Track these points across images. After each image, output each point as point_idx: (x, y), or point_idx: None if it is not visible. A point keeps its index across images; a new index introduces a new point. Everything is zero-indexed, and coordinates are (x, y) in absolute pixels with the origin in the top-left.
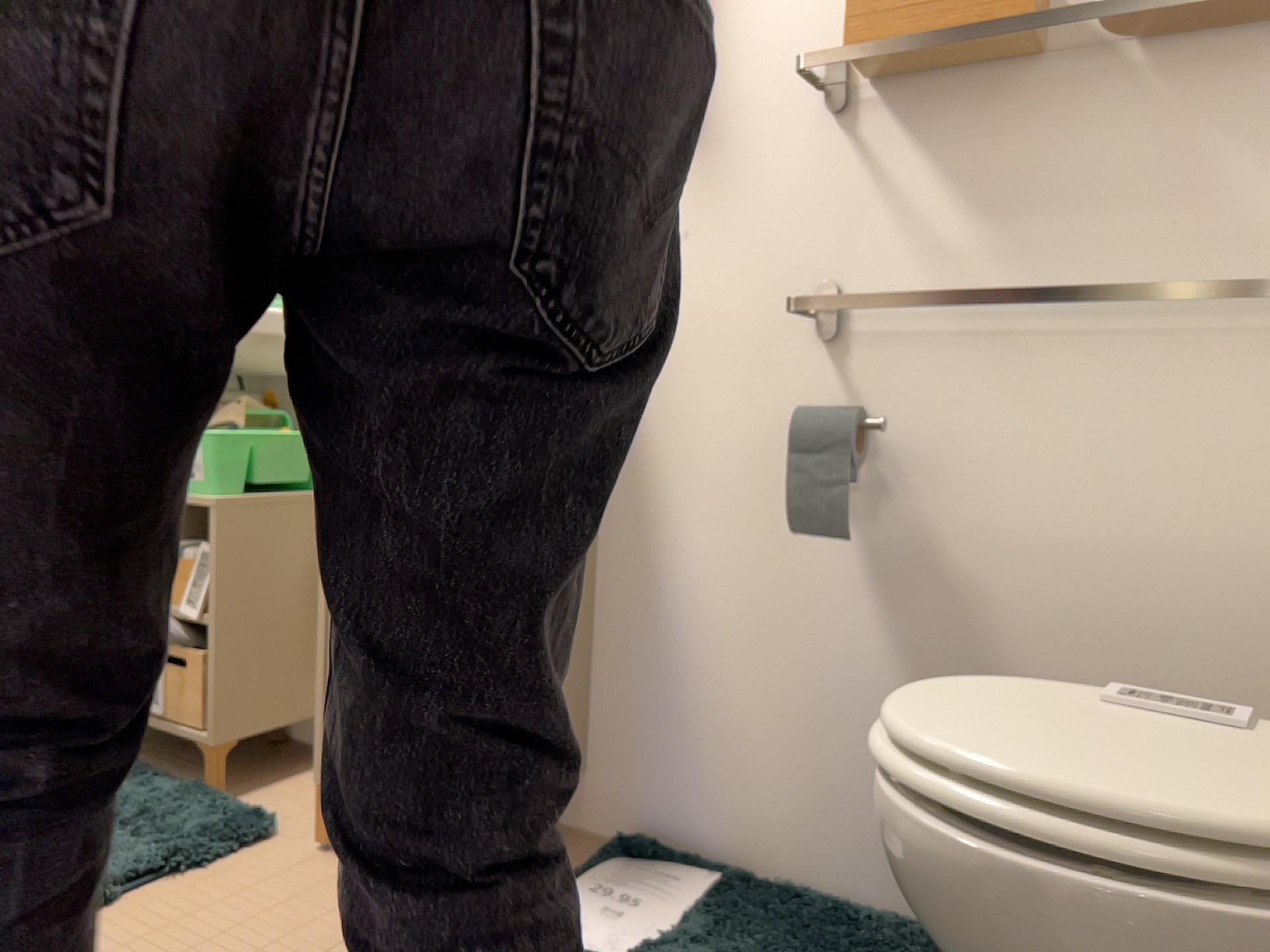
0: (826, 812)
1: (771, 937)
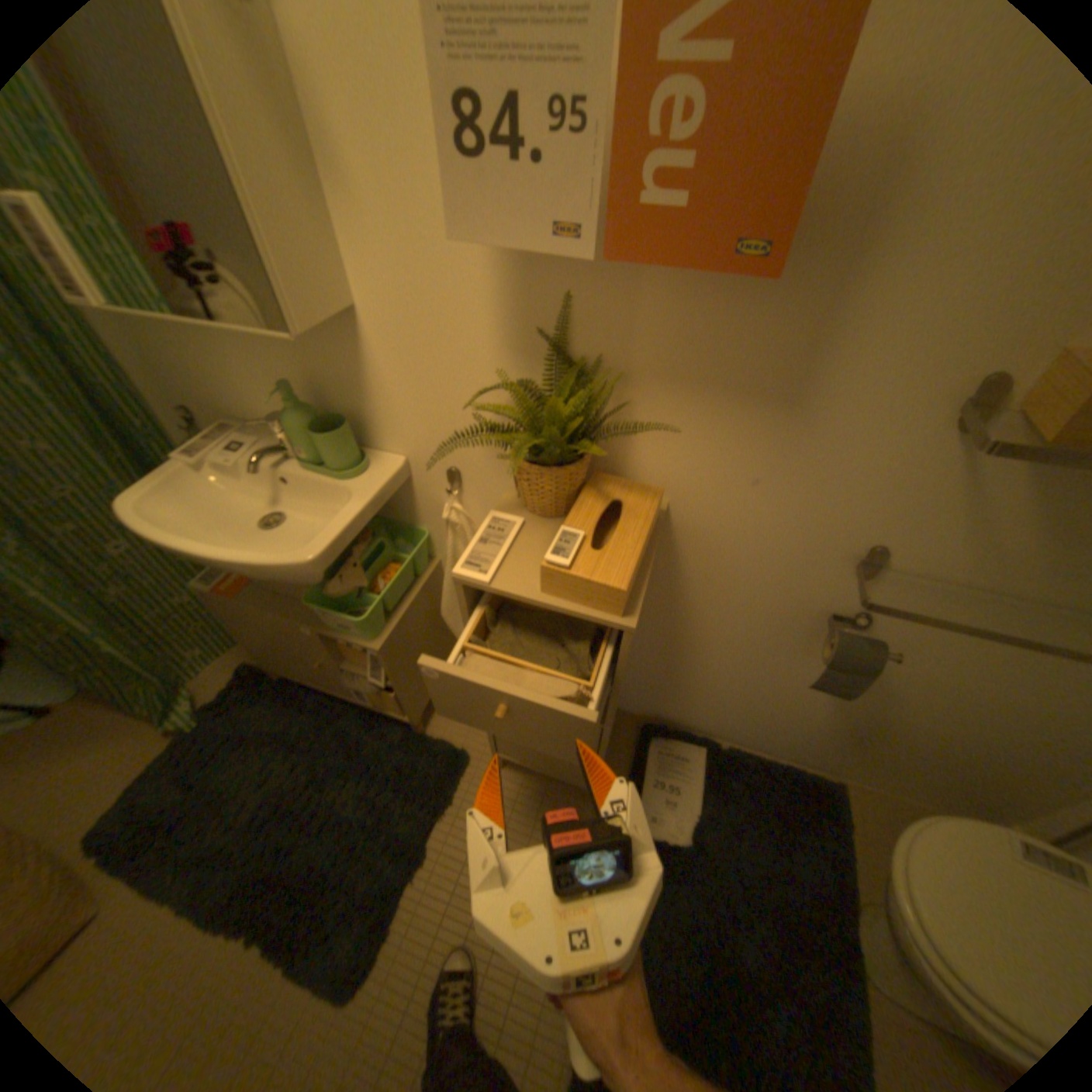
0: (765, 732)
1: (750, 809)
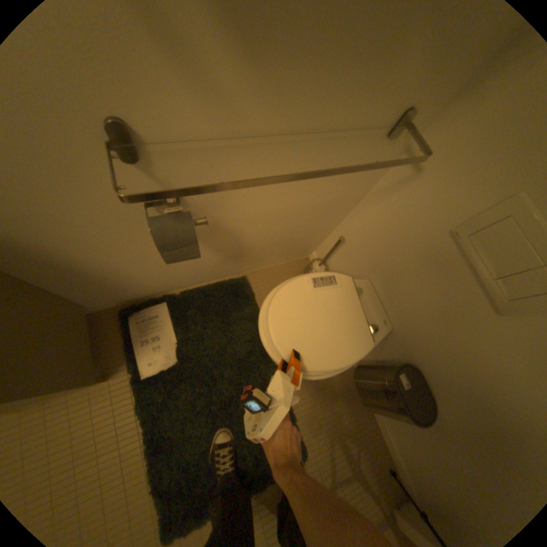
0: (189, 277)
1: (200, 320)
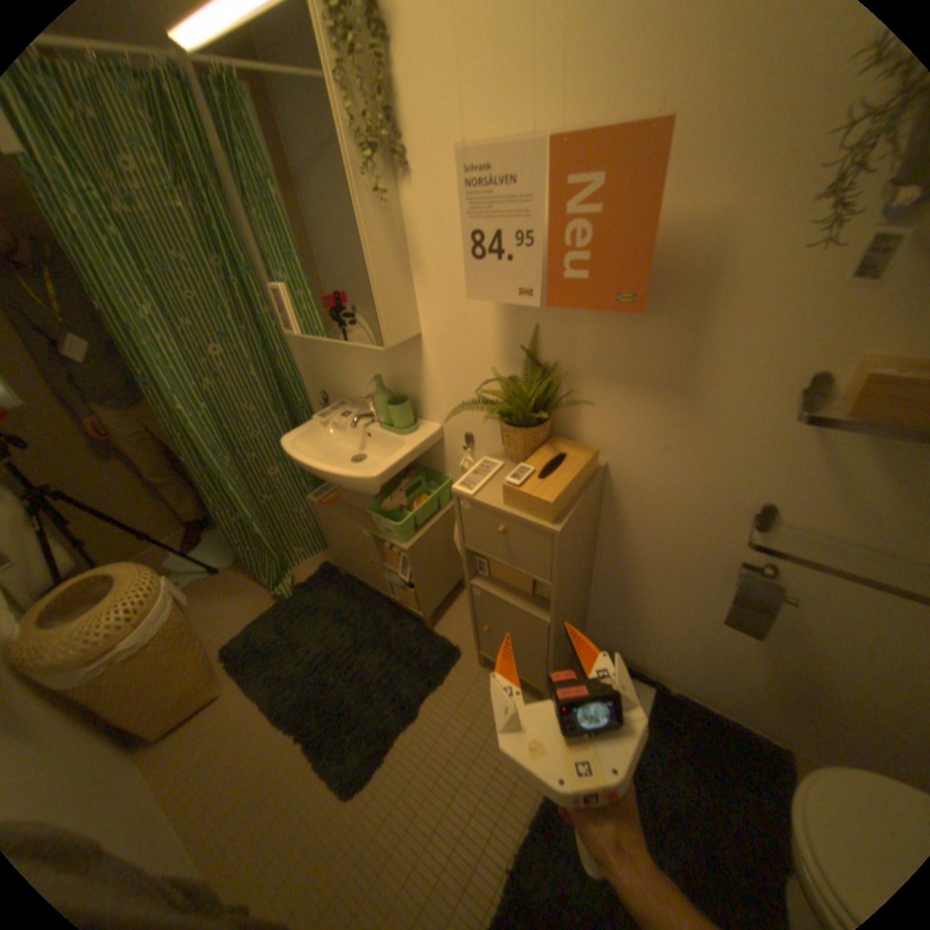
0: (709, 682)
1: (689, 748)
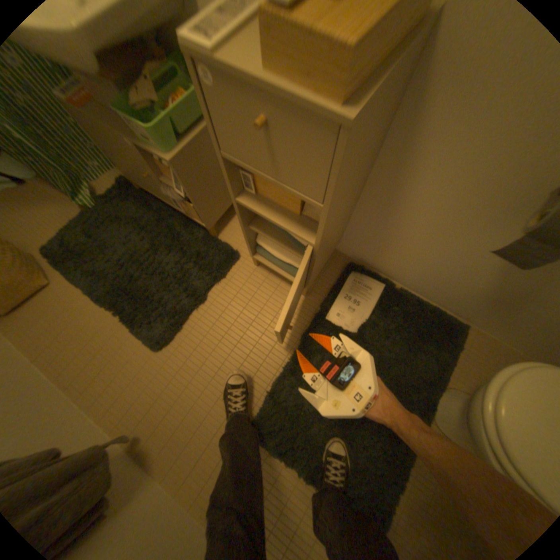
0: (431, 283)
1: (401, 323)
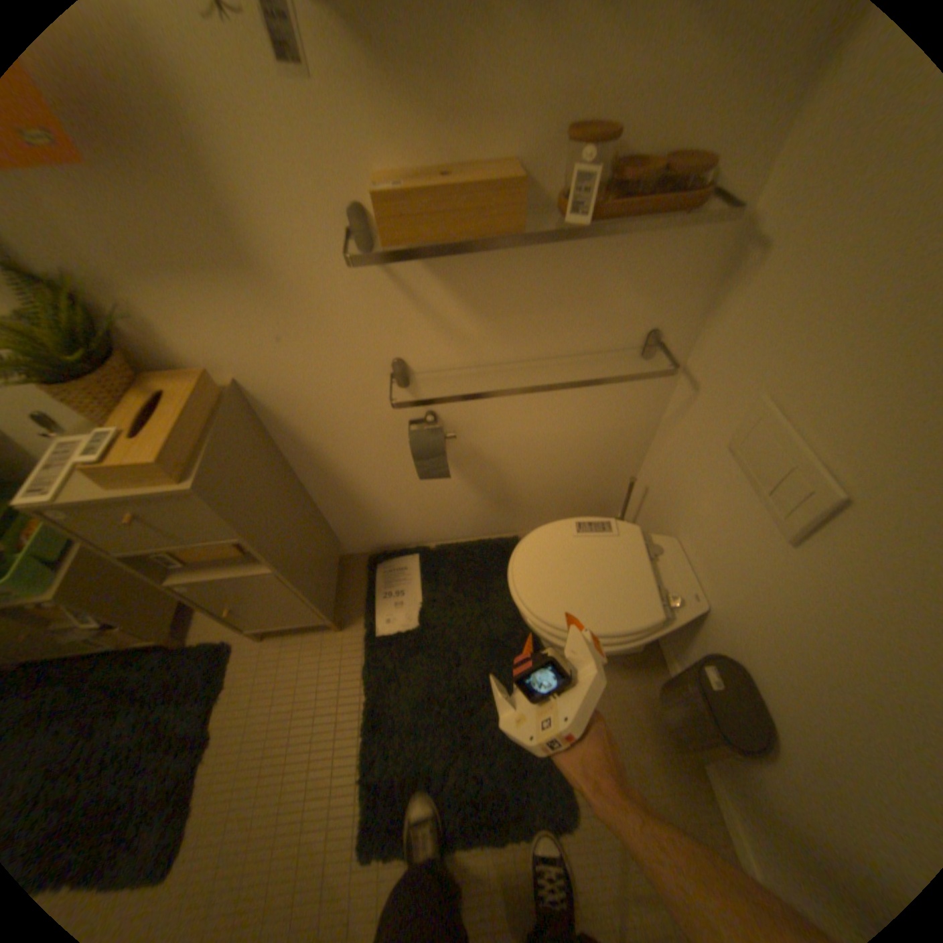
0: (448, 524)
1: (454, 582)
